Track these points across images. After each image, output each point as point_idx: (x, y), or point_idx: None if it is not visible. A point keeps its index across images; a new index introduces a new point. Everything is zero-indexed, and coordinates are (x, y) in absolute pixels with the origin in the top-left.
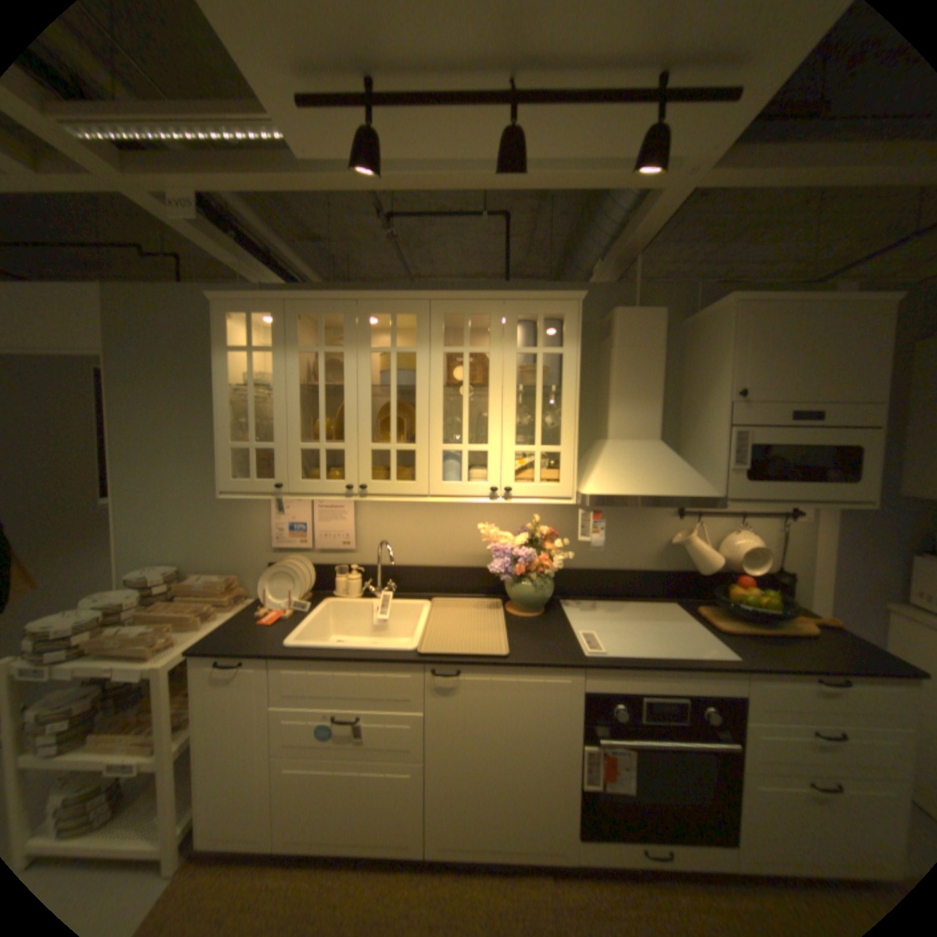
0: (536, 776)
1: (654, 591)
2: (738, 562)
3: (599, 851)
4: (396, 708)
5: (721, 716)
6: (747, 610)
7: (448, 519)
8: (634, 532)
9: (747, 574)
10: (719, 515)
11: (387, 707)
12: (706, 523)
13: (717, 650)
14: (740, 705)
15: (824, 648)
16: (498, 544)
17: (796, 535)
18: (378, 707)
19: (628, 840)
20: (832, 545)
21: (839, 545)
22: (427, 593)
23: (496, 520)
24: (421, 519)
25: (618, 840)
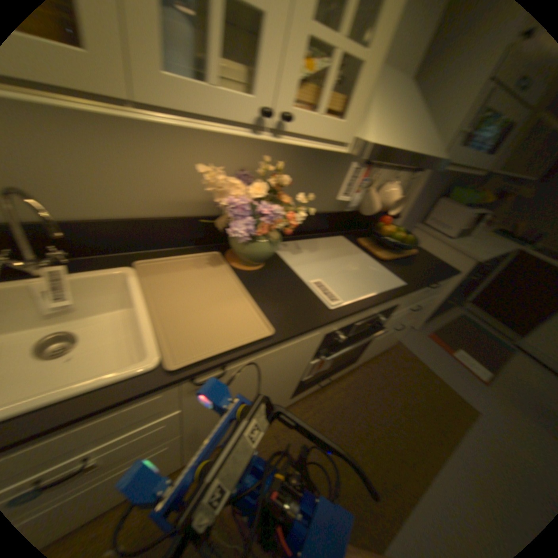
0: (277, 390)
1: (331, 226)
2: (386, 204)
3: (300, 397)
4: (146, 422)
5: (386, 317)
6: (394, 242)
7: (142, 148)
8: (336, 178)
9: (386, 212)
10: (388, 166)
11: (133, 428)
12: (379, 173)
13: (390, 276)
14: (396, 308)
15: (424, 262)
16: (234, 195)
17: (412, 184)
18: (118, 434)
19: (315, 386)
20: (421, 191)
21: (423, 191)
22: (124, 251)
23: (214, 155)
24: (90, 142)
25: (311, 388)
